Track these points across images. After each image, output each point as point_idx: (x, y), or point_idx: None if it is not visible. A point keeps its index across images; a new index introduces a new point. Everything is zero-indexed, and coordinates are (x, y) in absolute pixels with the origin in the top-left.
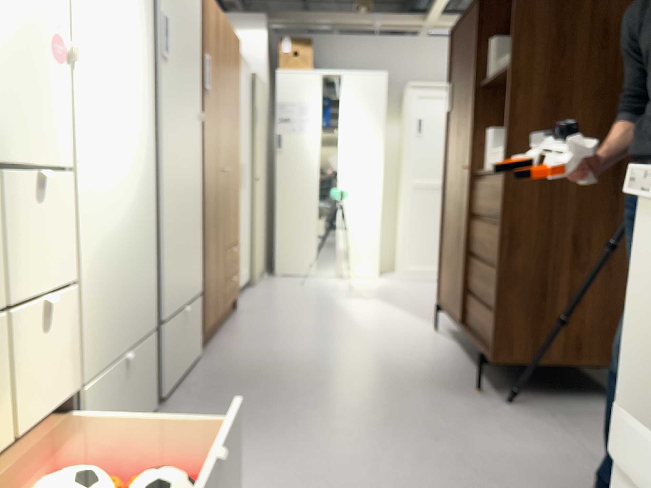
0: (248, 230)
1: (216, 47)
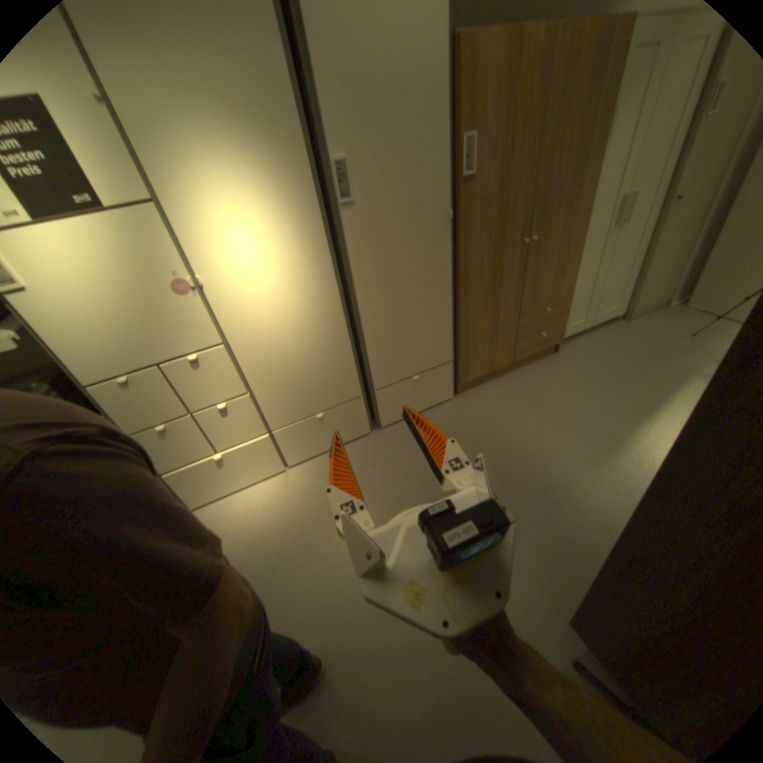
0: (638, 265)
1: (508, 100)
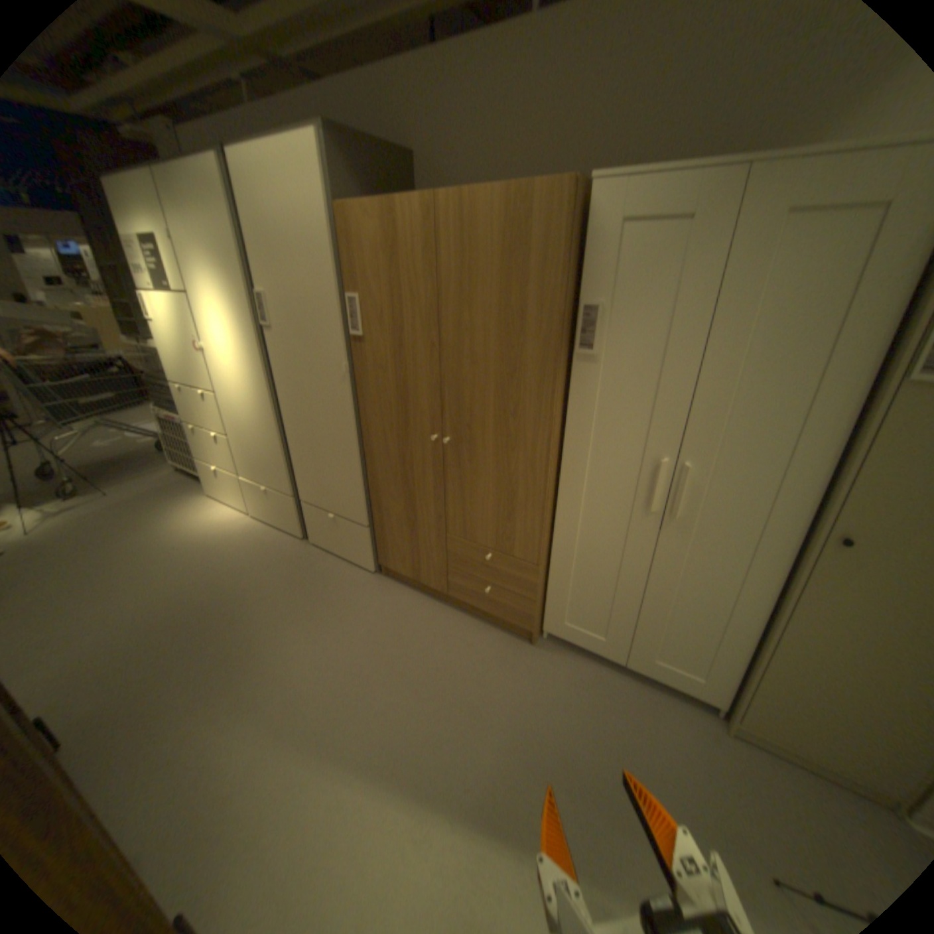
0: (750, 628)
1: (389, 270)
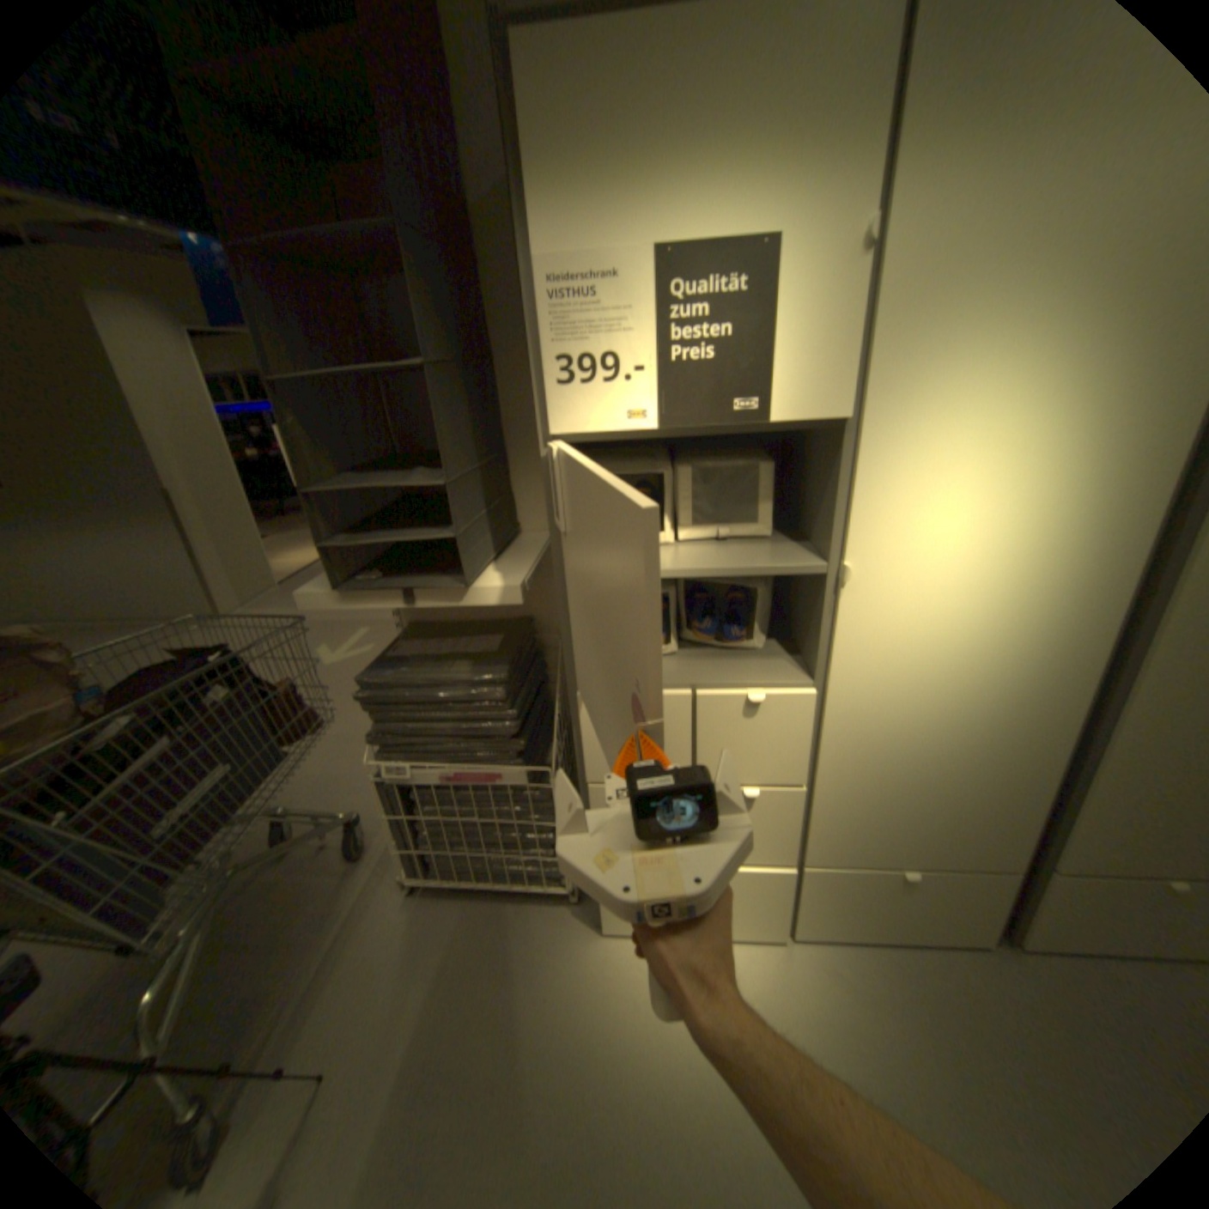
0: None
1: None
